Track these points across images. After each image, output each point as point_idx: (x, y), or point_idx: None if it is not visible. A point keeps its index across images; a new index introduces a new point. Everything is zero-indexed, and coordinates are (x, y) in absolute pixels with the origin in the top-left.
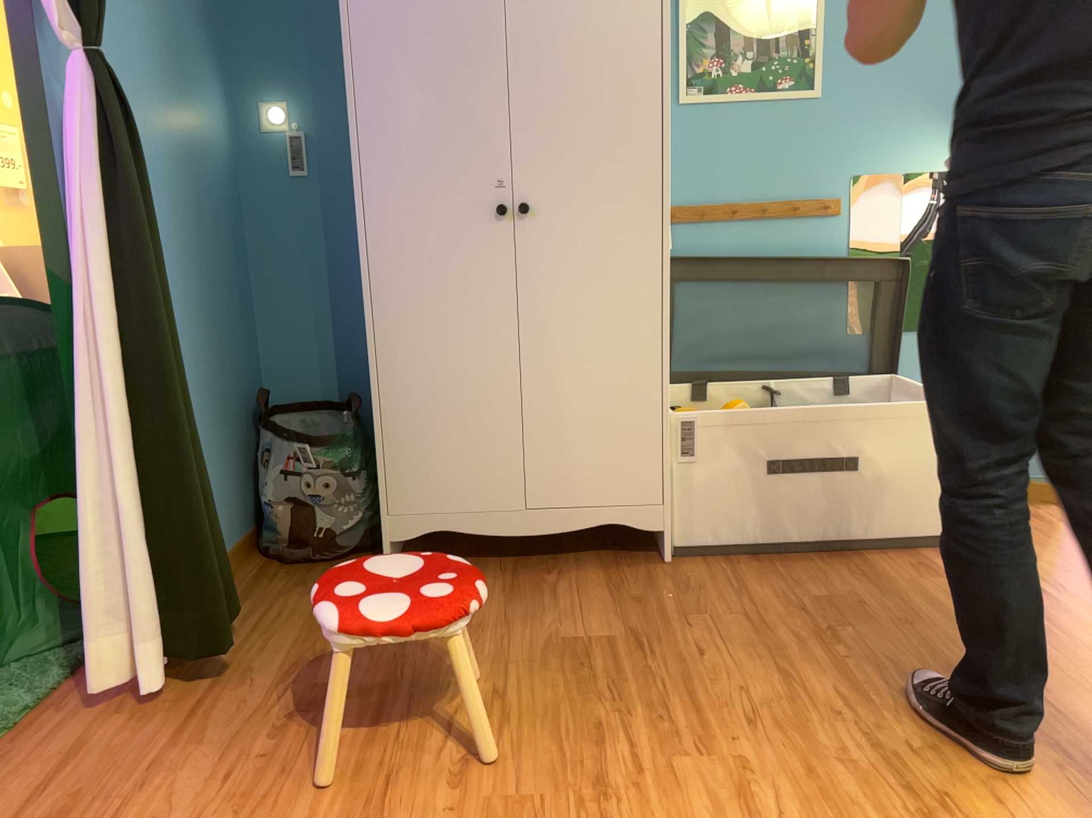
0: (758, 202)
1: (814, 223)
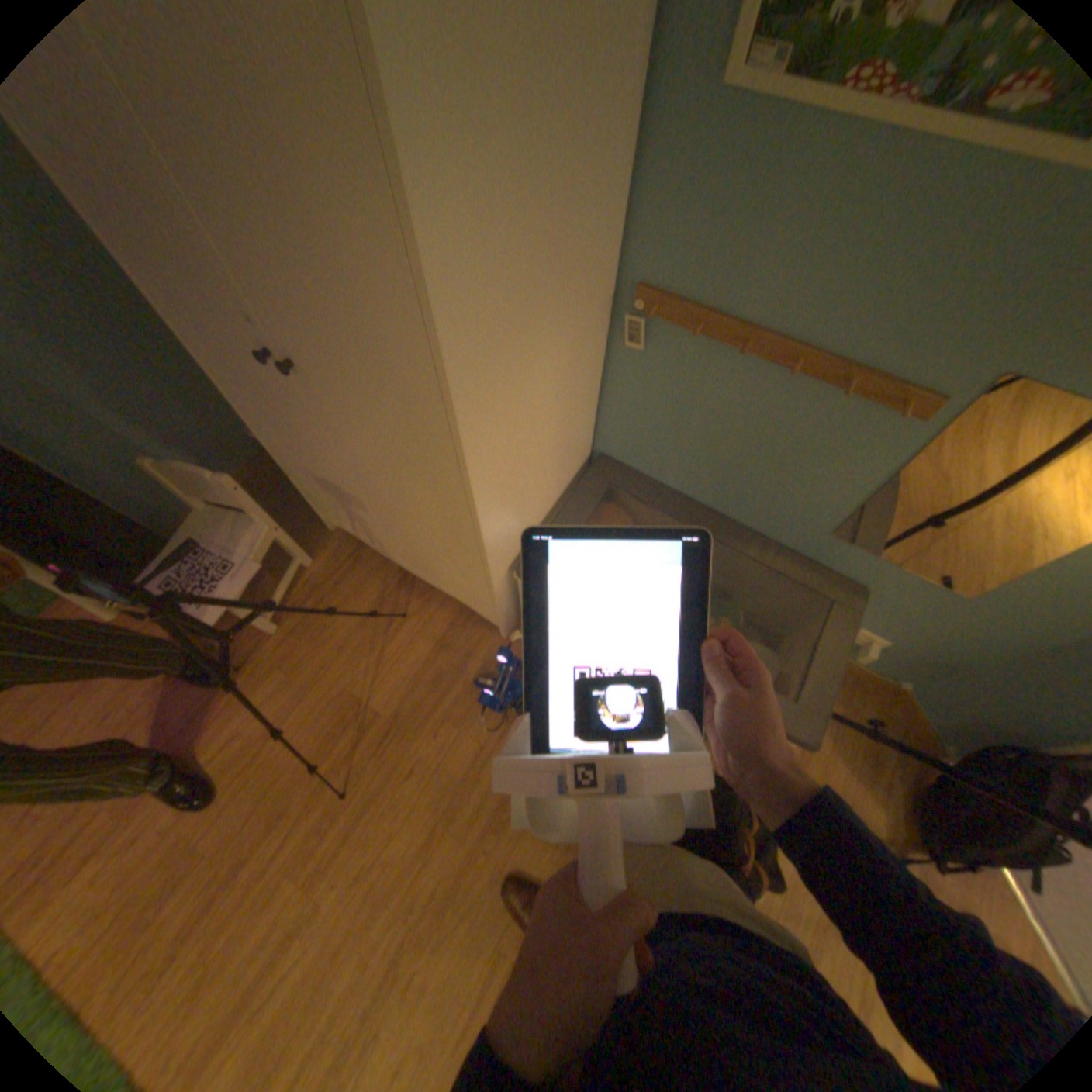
0: (802, 343)
1: (876, 412)
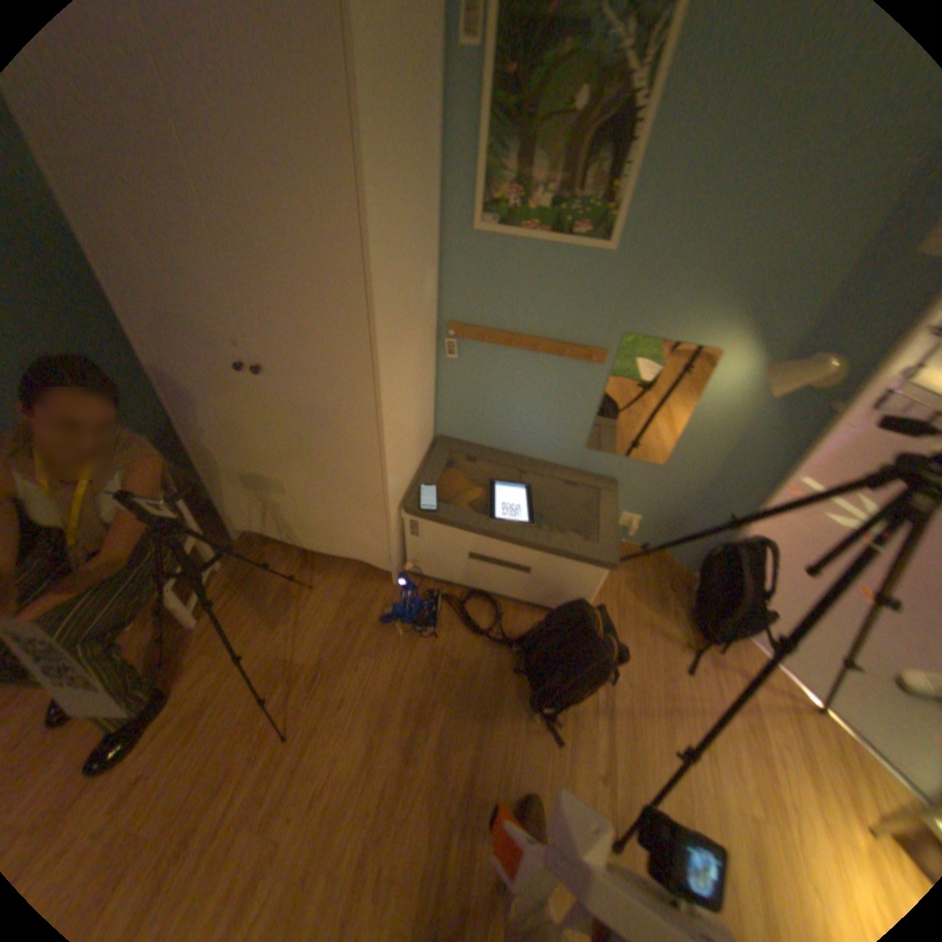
0: (535, 338)
1: (580, 366)
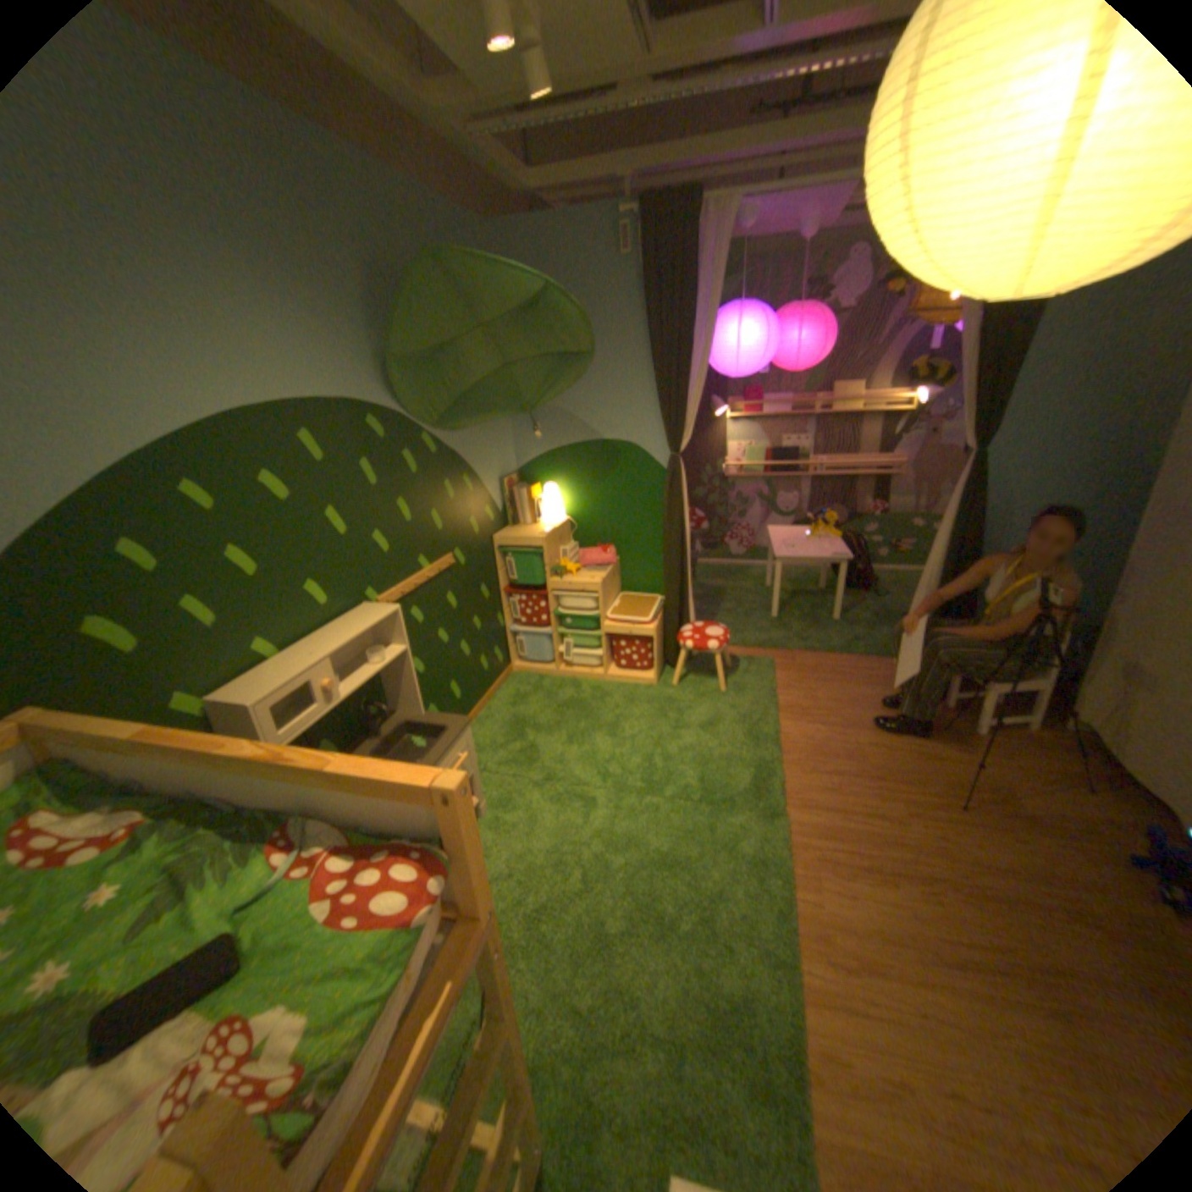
0: None
1: None
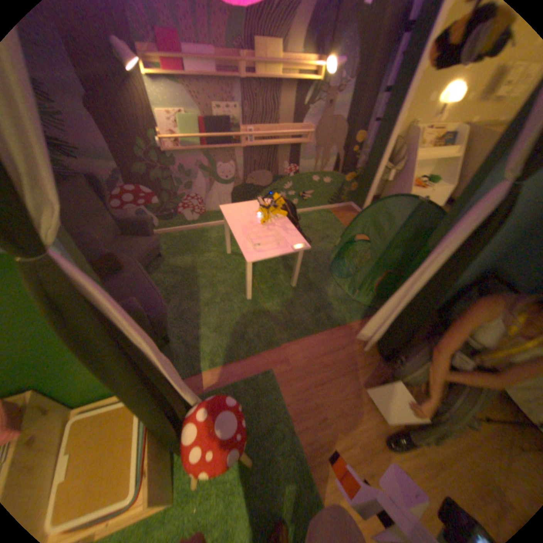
0: None
1: None
